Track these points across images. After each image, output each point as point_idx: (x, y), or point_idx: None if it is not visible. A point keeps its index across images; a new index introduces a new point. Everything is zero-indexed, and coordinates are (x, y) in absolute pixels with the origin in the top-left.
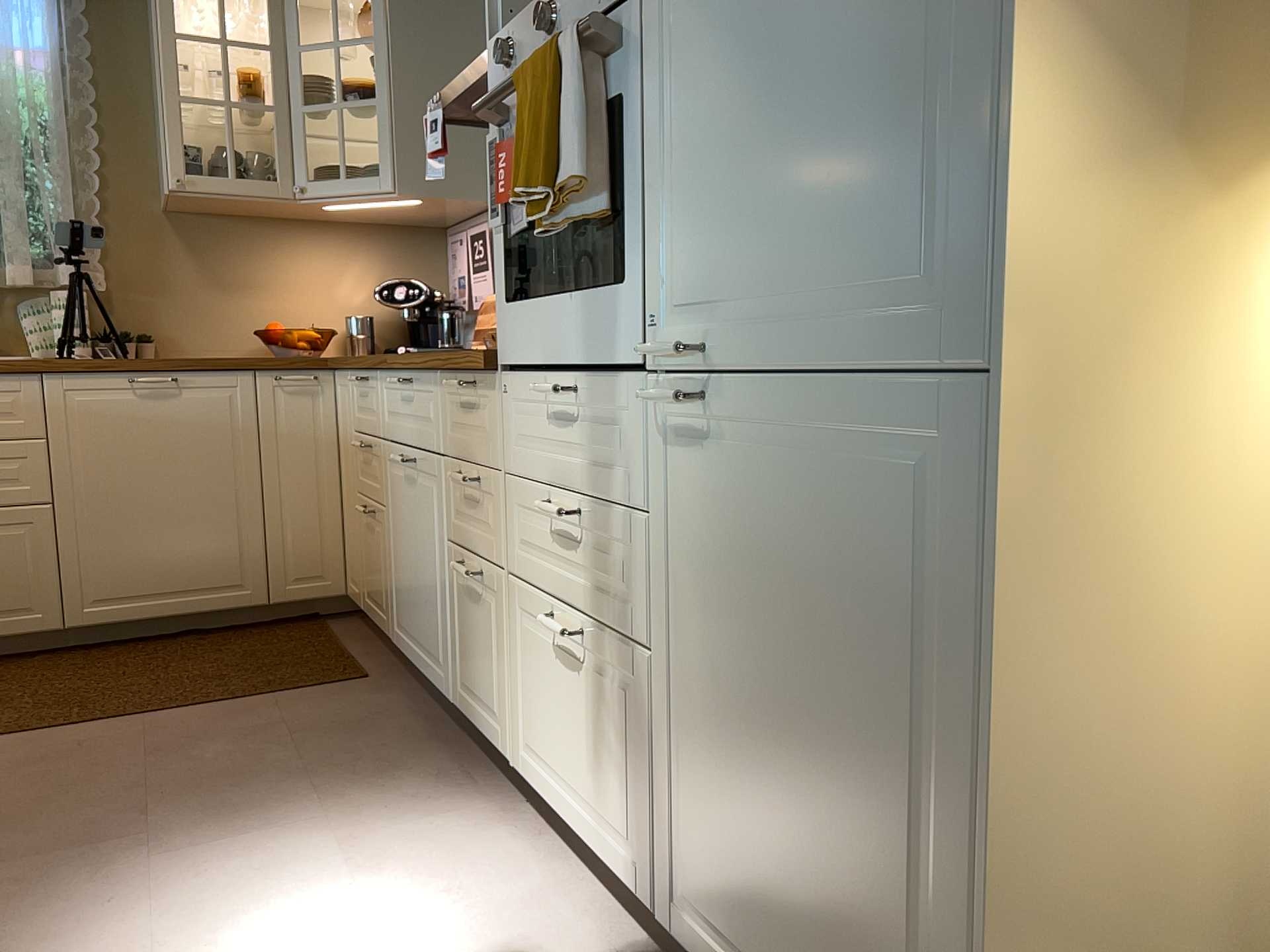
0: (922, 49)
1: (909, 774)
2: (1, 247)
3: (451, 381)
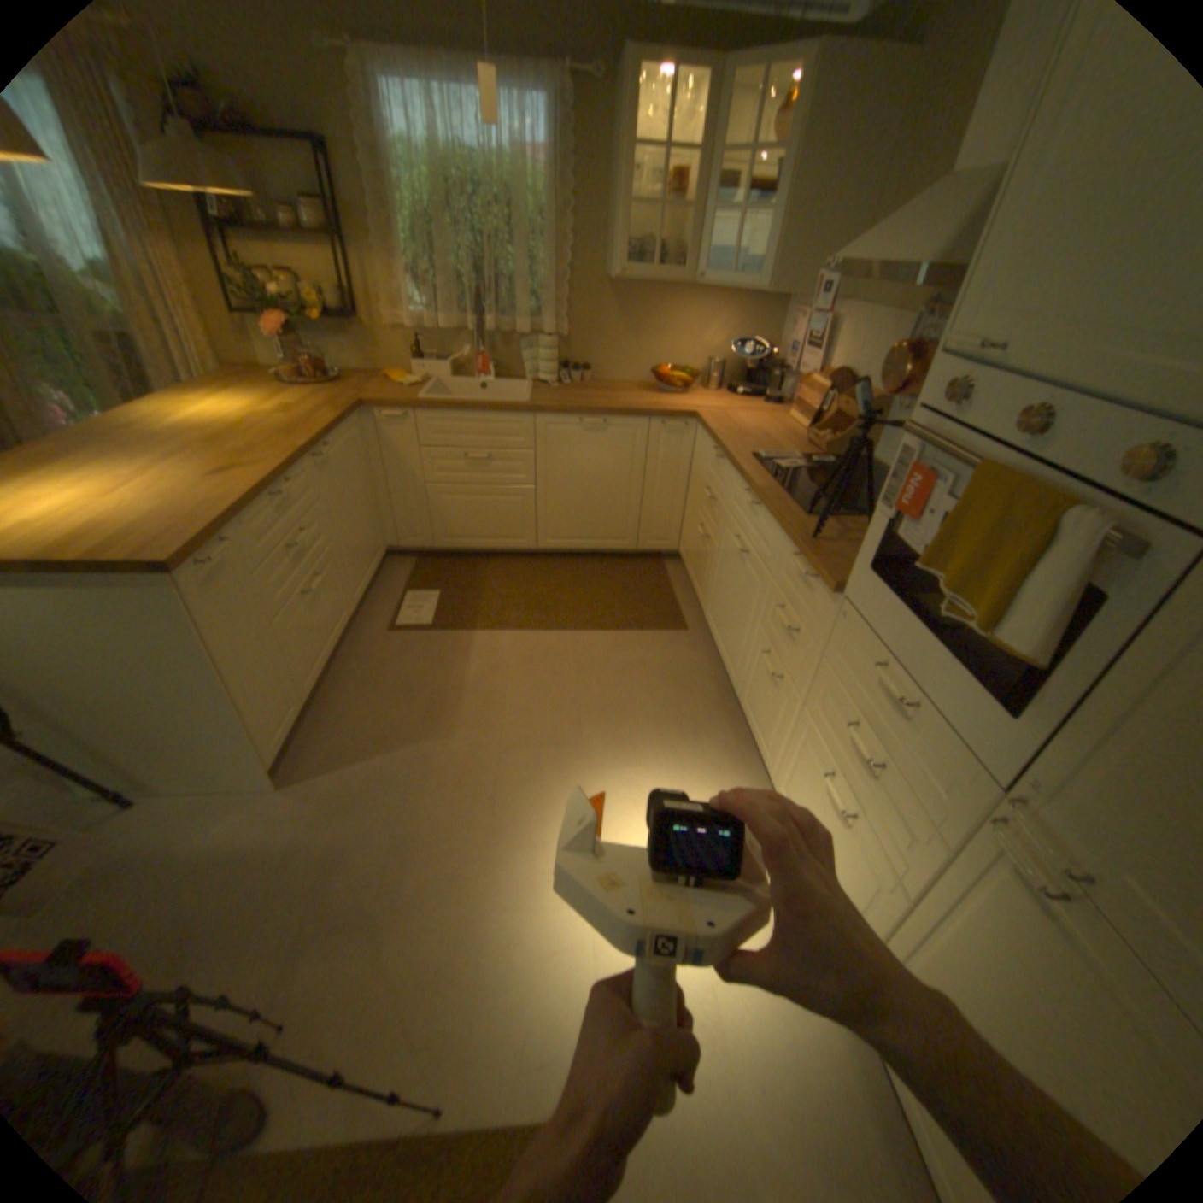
0: None
1: None
2: (512, 303)
3: (796, 560)
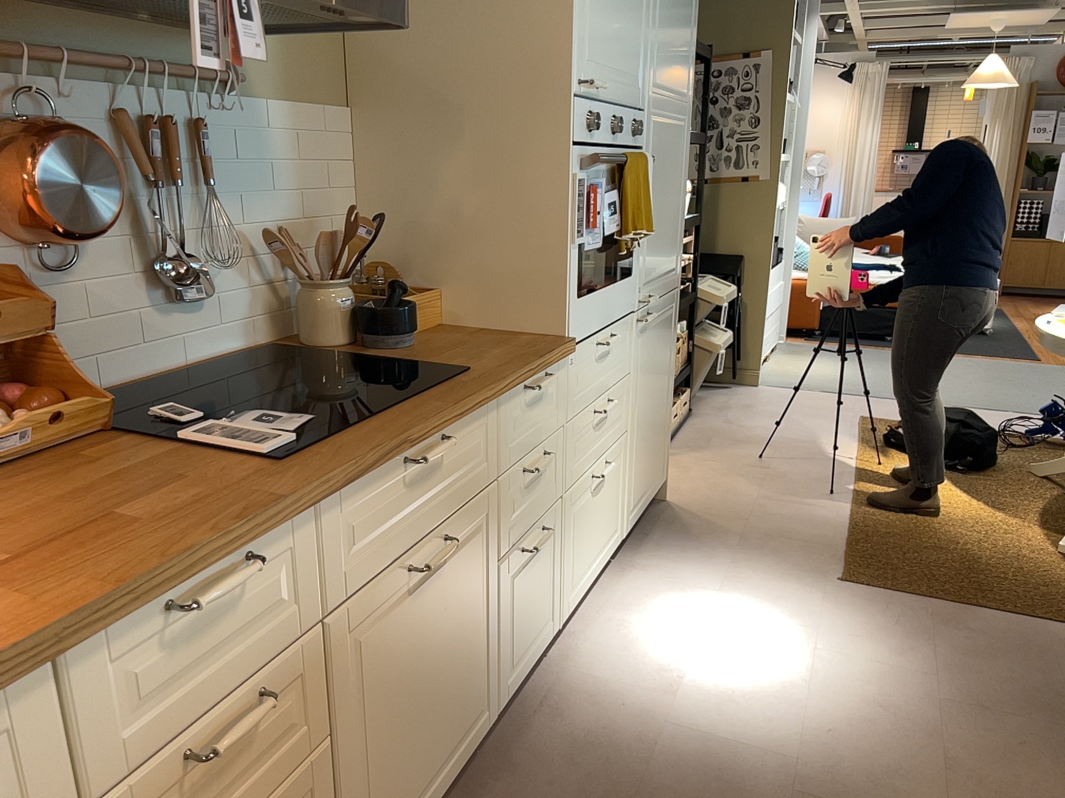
0: (678, 213)
1: (666, 386)
2: None
3: (539, 382)
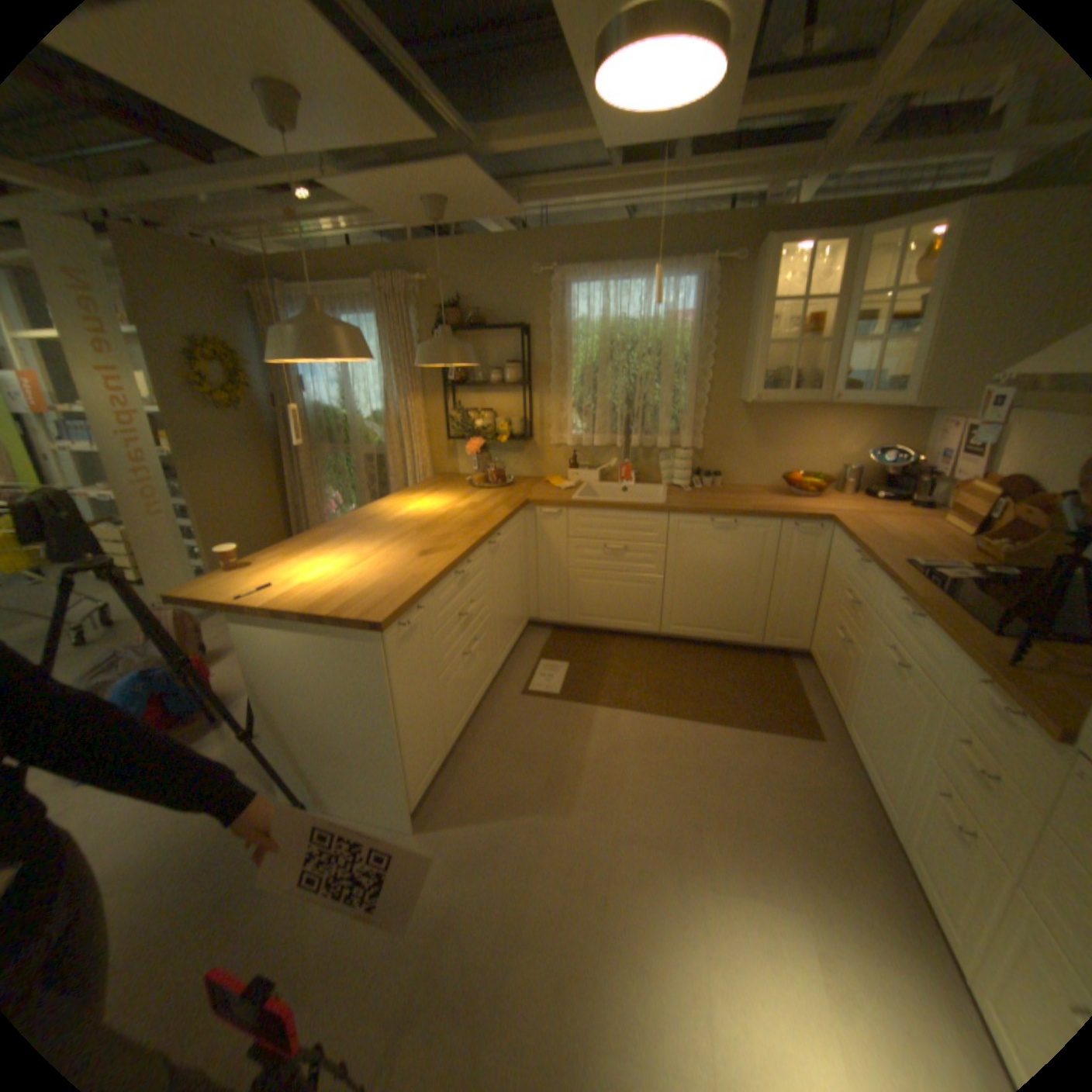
0: None
1: None
2: (655, 424)
3: (989, 688)
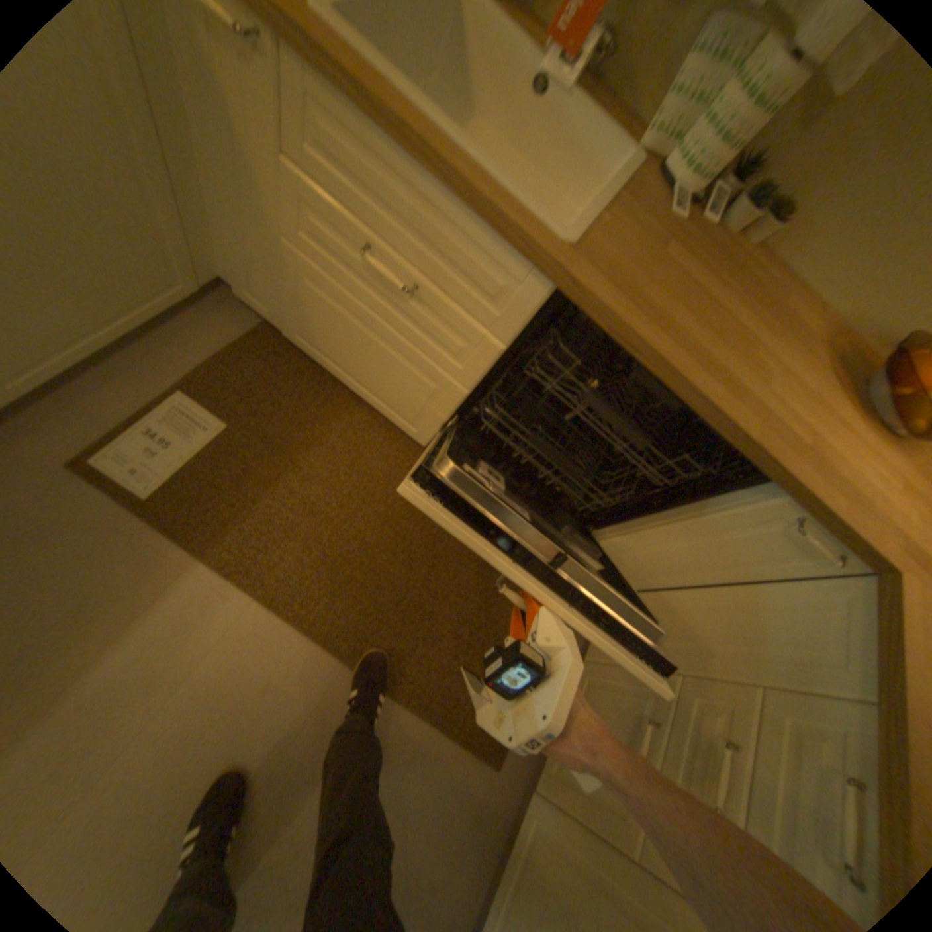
0: None
1: None
2: None
3: None
